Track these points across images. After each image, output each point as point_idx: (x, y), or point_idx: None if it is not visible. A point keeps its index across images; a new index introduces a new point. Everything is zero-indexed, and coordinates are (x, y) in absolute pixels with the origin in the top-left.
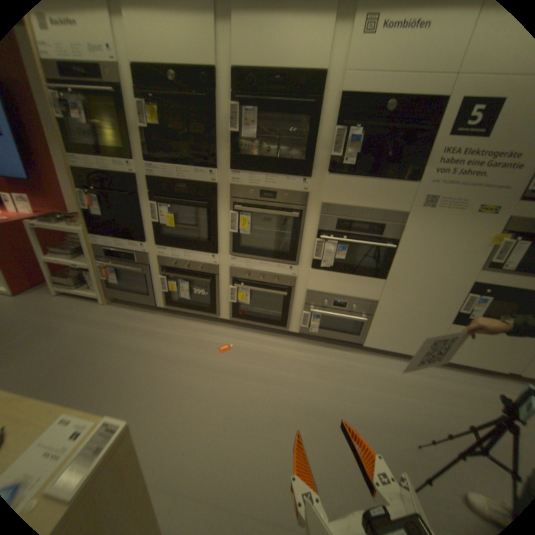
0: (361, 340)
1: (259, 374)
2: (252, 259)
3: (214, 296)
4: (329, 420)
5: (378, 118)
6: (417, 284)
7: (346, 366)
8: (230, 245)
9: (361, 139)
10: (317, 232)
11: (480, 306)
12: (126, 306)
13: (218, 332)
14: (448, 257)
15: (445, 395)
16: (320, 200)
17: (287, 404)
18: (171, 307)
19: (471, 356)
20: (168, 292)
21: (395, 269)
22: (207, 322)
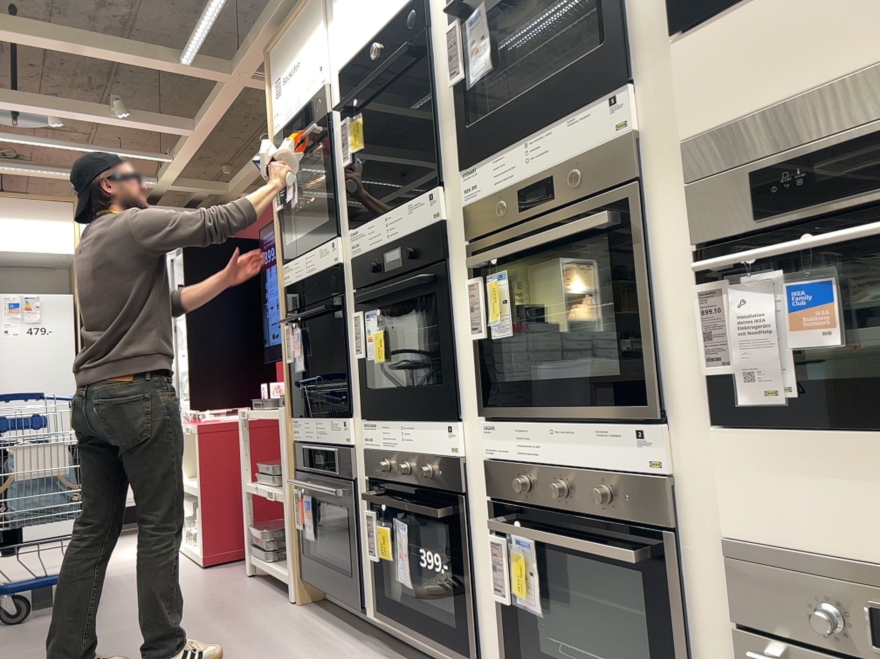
0: None
1: None
2: (531, 421)
3: (462, 578)
4: None
5: None
6: None
7: None
8: (480, 383)
9: None
10: (696, 256)
11: None
12: (328, 614)
13: None
14: None
15: None
16: (677, 135)
17: None
18: (386, 618)
19: None
20: (380, 565)
21: None
22: None
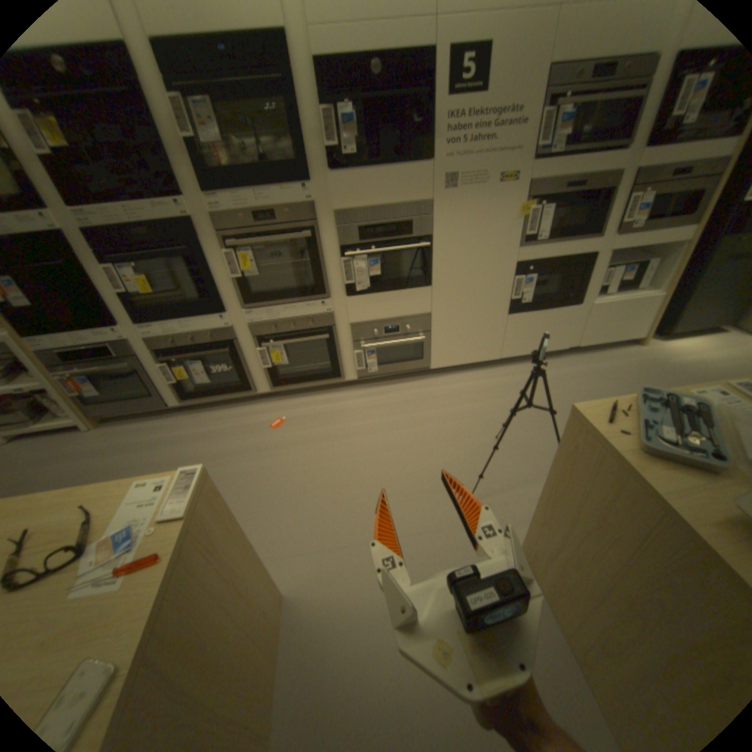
0: (426, 365)
1: (326, 435)
2: (272, 307)
3: (239, 369)
4: (410, 448)
5: (365, 87)
6: (462, 282)
7: (417, 395)
8: (237, 297)
9: (353, 119)
10: (339, 251)
11: (526, 288)
12: (122, 423)
13: (262, 411)
14: (484, 243)
15: (515, 389)
16: (330, 209)
17: (364, 450)
18: (187, 402)
19: (532, 344)
20: (176, 384)
21: (437, 272)
22: (242, 405)
